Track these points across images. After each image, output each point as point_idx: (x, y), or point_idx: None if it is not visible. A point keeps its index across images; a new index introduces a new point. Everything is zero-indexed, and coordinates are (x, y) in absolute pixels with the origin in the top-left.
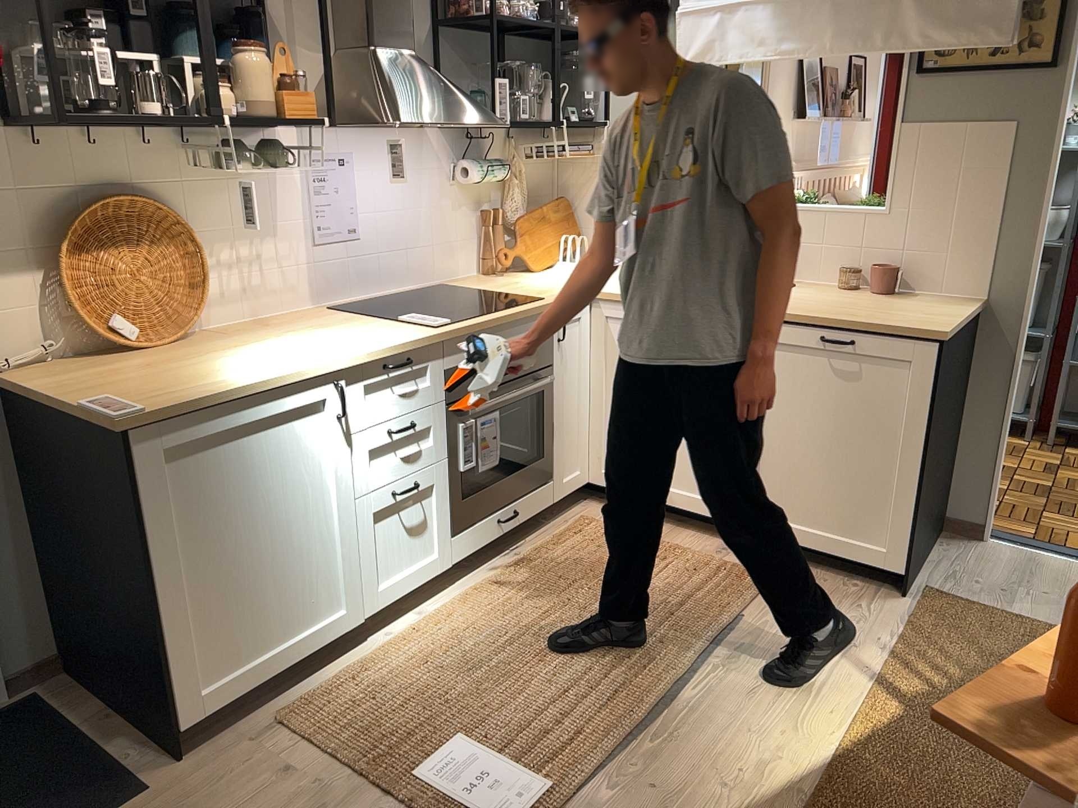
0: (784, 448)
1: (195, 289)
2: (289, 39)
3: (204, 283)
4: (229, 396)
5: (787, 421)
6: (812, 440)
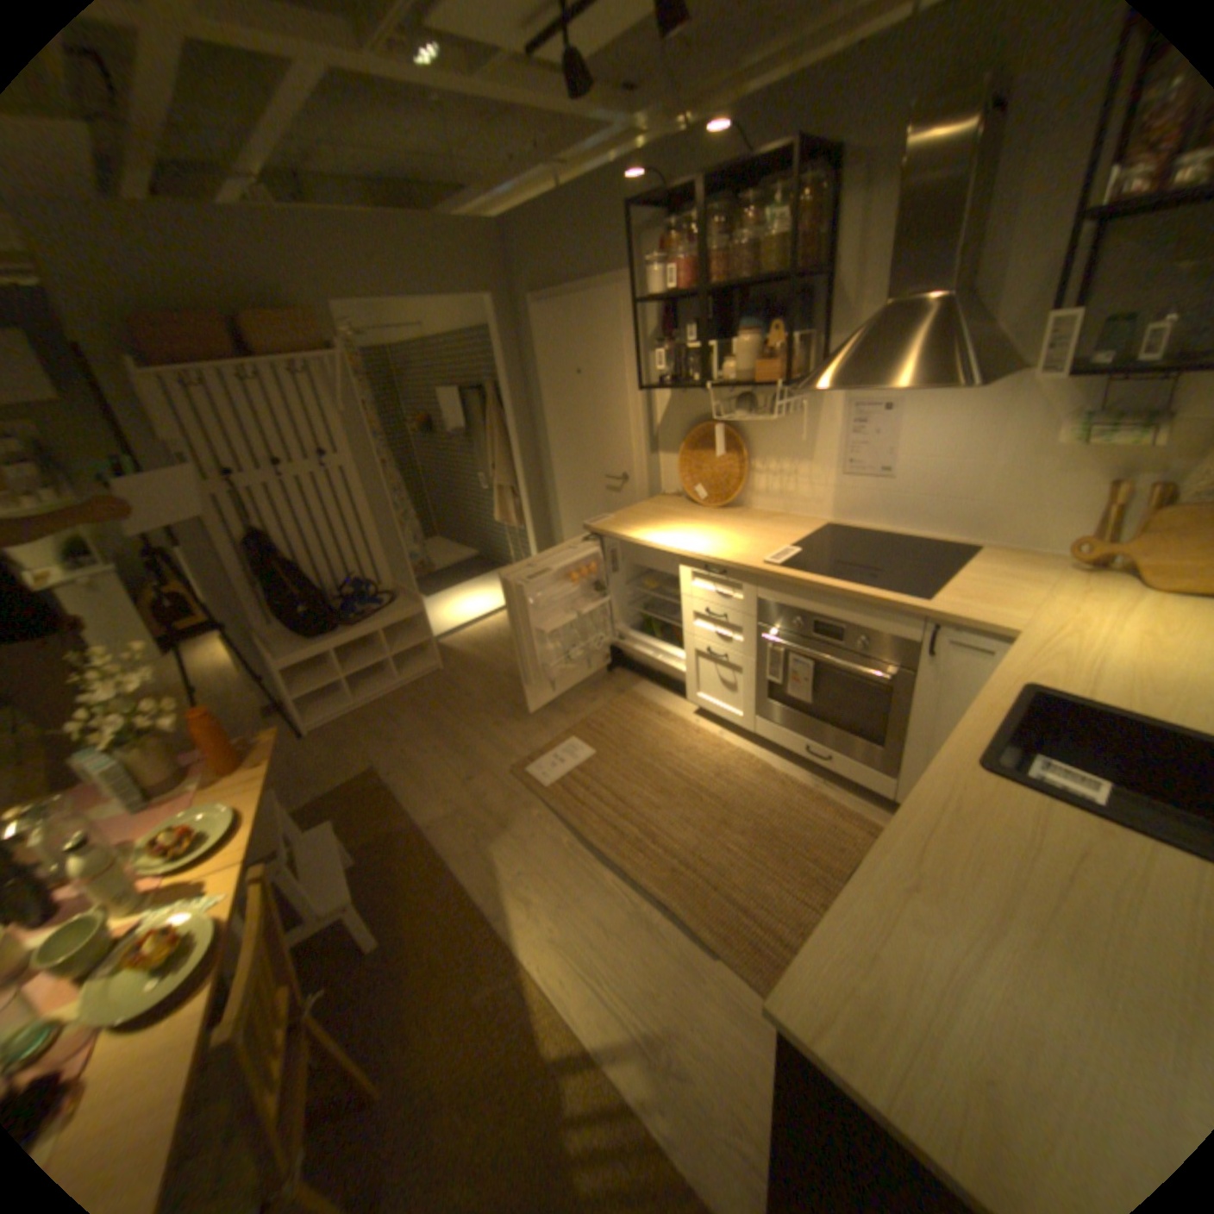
0: None
1: (739, 482)
2: (852, 298)
3: (741, 479)
4: (617, 538)
5: None
6: None
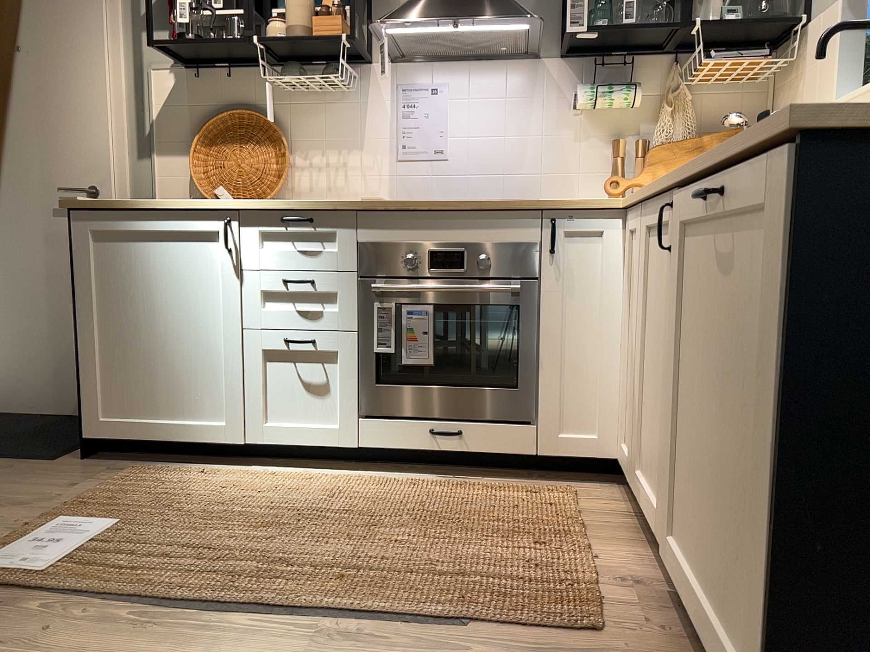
0: (695, 420)
1: (279, 178)
2: None
3: (282, 172)
4: (133, 205)
5: (698, 369)
6: (712, 406)
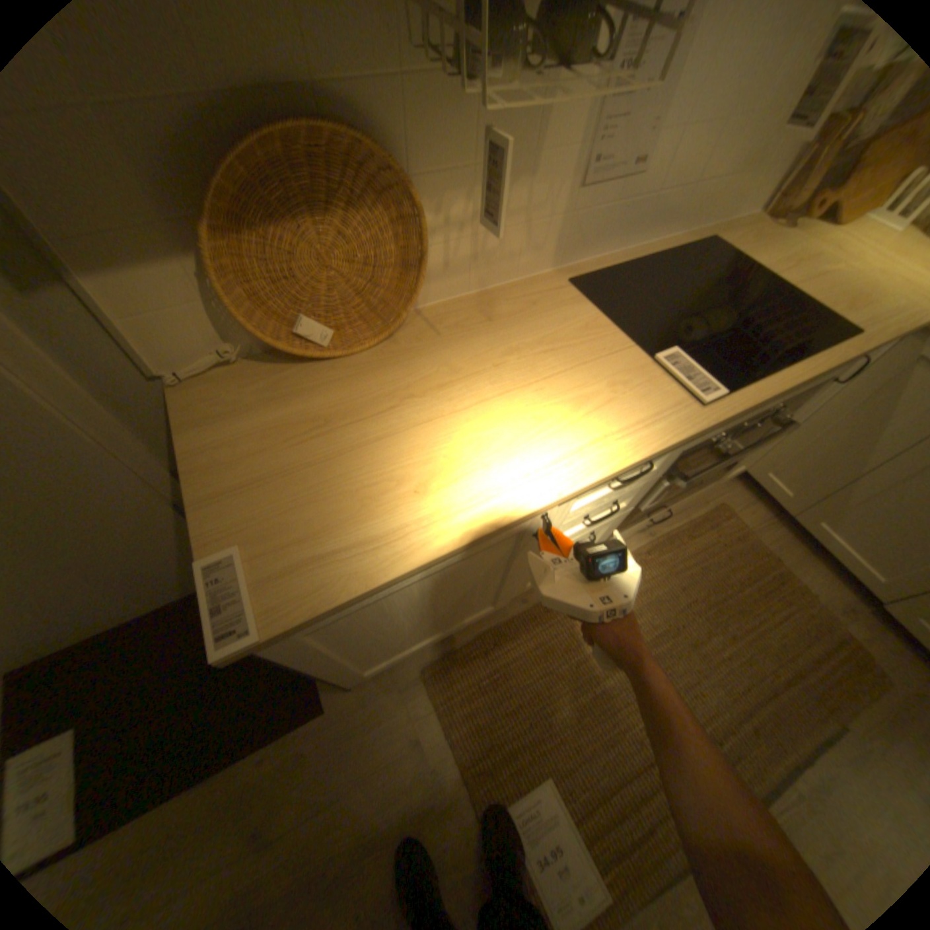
0: None
1: (410, 267)
2: None
3: (422, 260)
4: (394, 581)
5: None
6: None
